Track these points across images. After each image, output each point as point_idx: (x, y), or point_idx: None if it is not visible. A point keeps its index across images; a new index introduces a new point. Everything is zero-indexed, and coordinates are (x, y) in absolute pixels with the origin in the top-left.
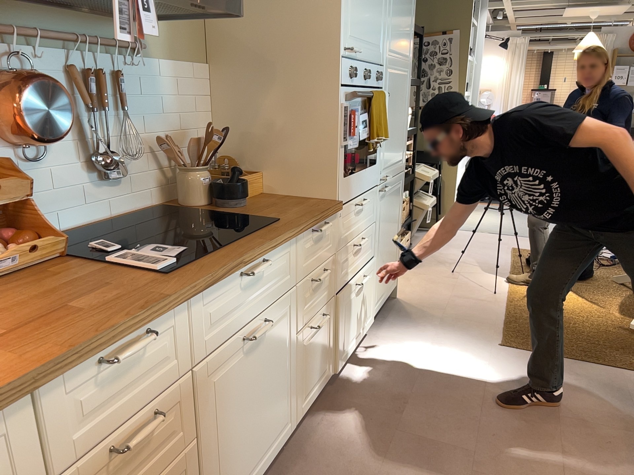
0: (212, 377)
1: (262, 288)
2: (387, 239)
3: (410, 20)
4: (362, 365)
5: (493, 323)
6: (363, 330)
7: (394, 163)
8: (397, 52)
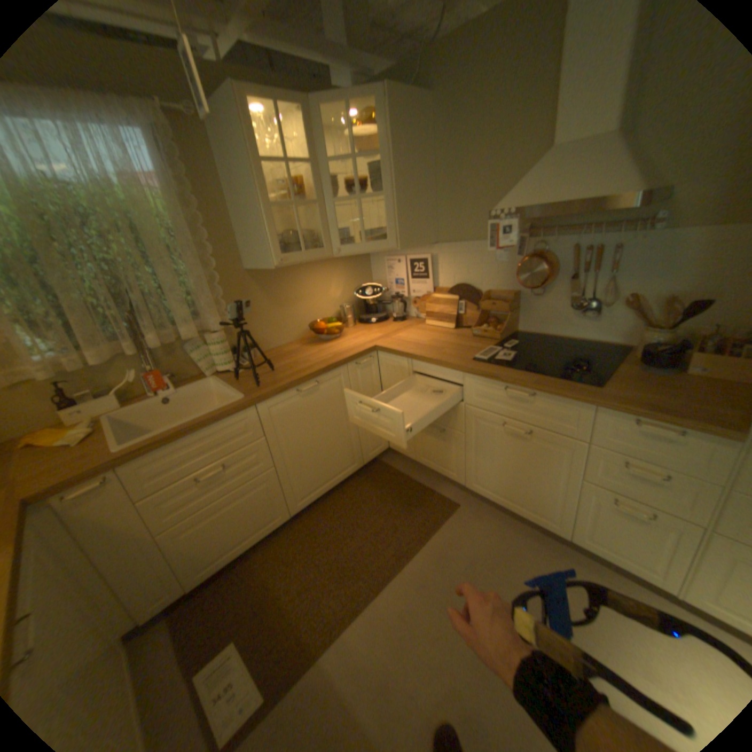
0: (479, 420)
1: (532, 410)
2: None
3: None
4: None
5: None
6: None
7: None
8: None
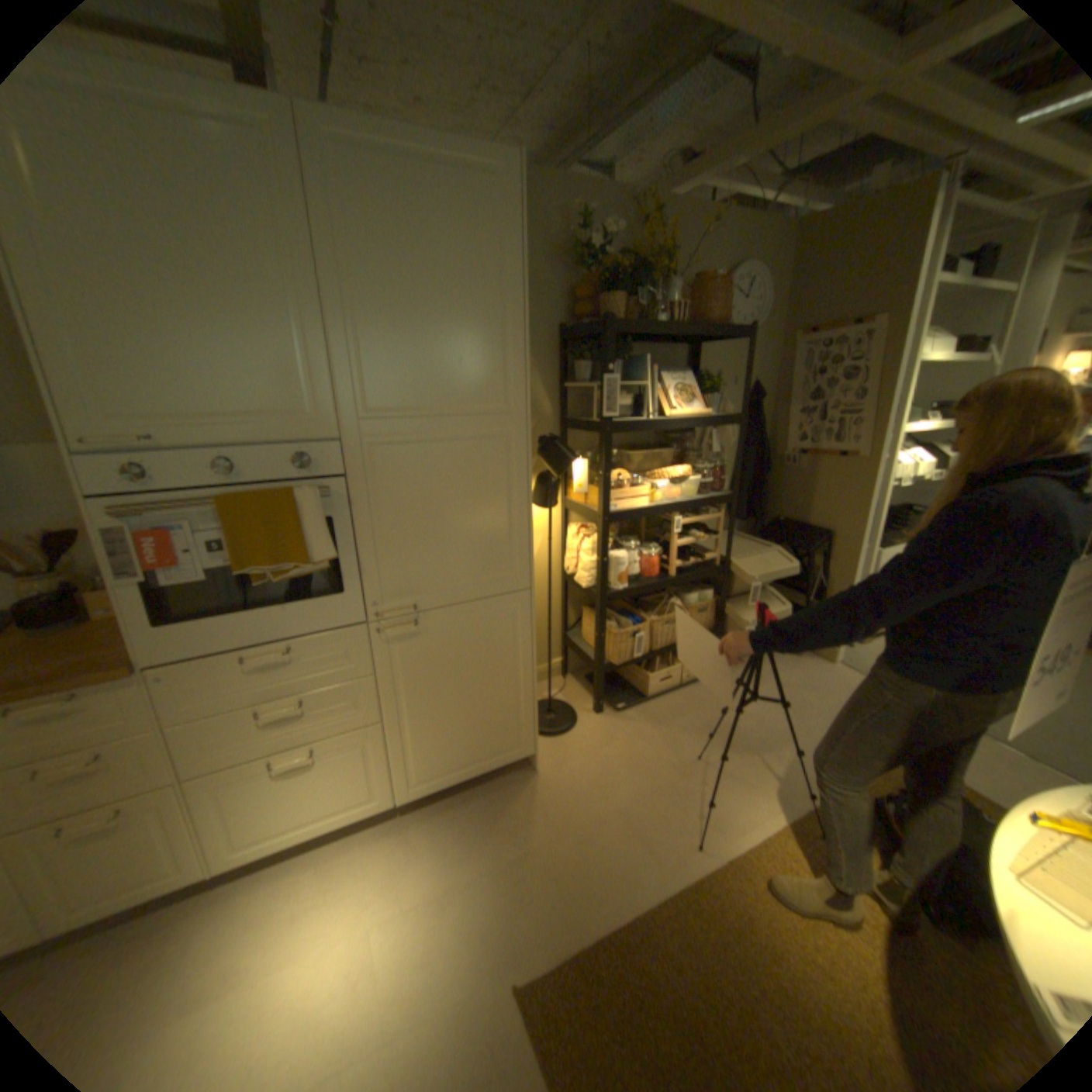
0: None
1: None
2: (447, 697)
3: (490, 339)
4: (305, 878)
5: (586, 927)
6: (356, 822)
7: (460, 583)
8: (419, 406)
